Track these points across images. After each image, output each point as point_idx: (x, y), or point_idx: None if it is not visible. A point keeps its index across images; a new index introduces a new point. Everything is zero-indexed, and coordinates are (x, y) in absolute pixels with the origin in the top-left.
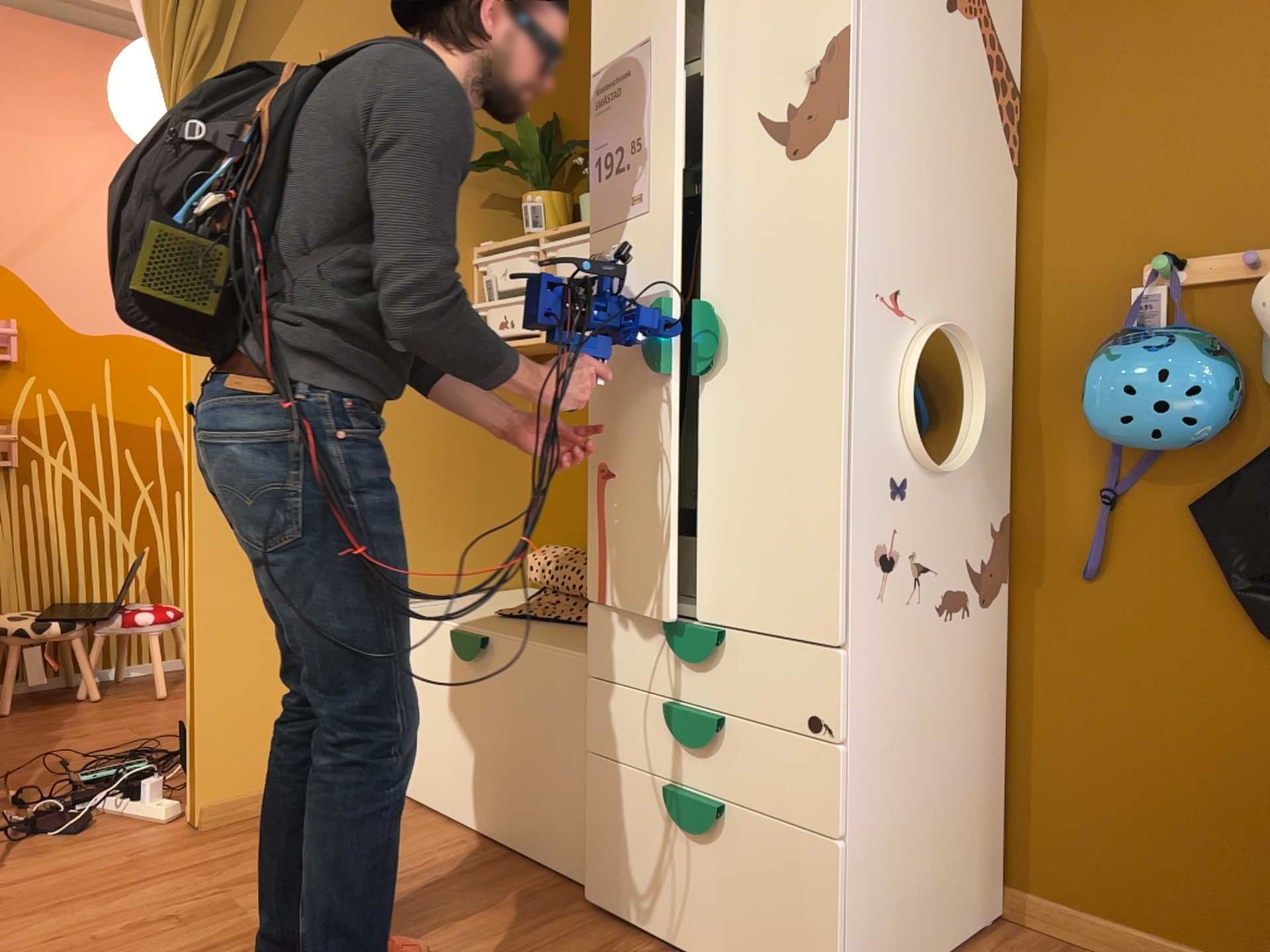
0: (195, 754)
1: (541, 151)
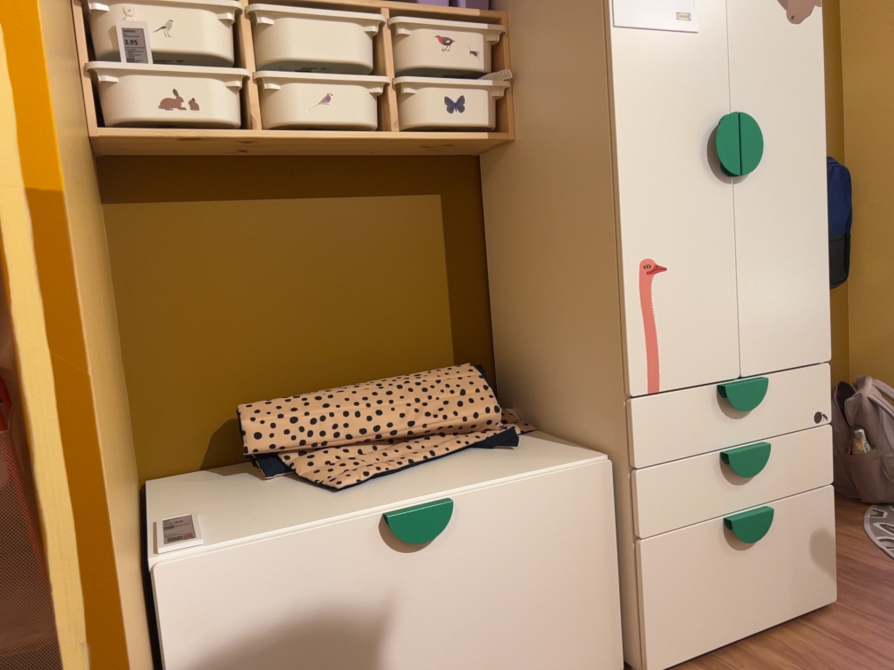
0: None
1: None
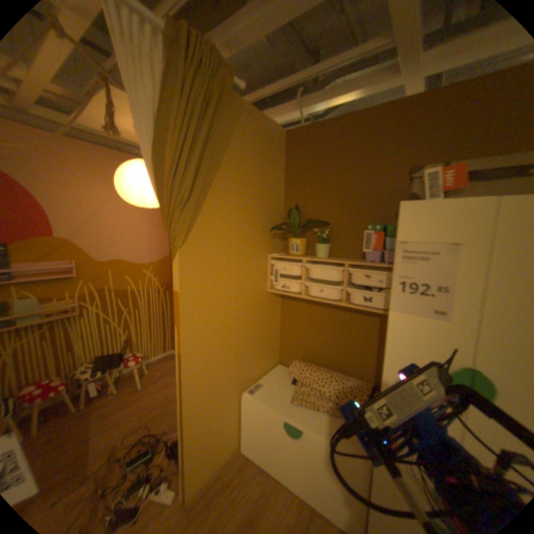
0: (187, 481)
1: (299, 222)
